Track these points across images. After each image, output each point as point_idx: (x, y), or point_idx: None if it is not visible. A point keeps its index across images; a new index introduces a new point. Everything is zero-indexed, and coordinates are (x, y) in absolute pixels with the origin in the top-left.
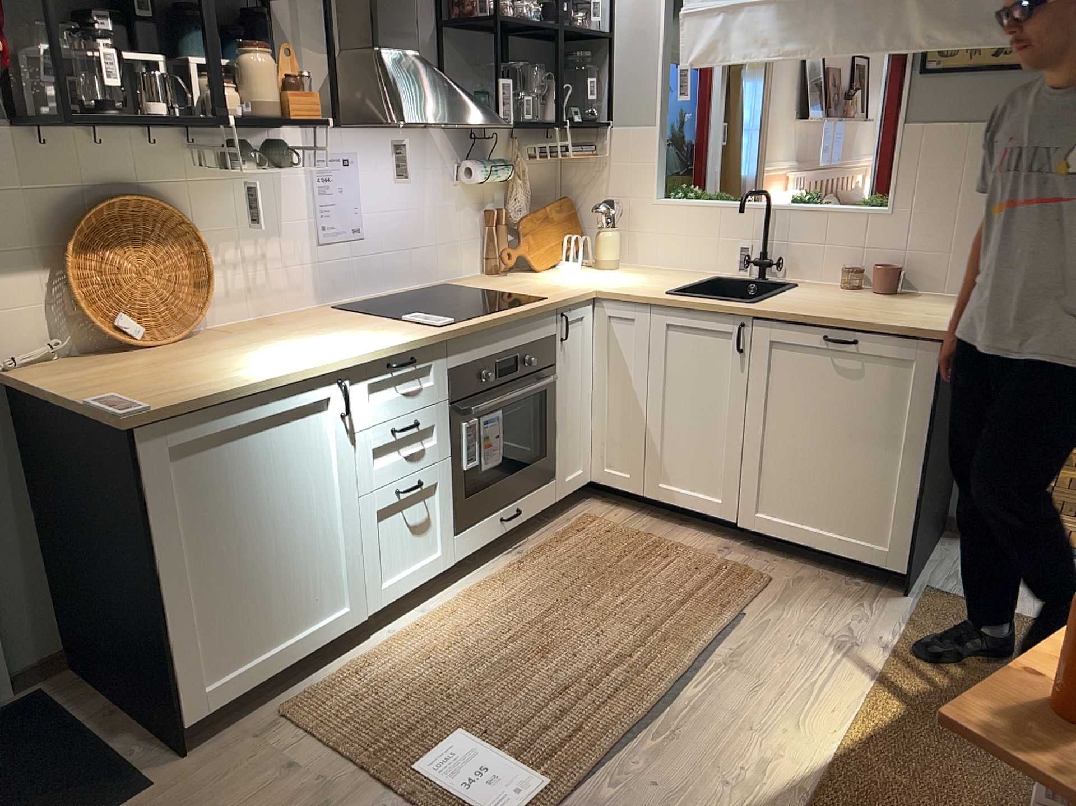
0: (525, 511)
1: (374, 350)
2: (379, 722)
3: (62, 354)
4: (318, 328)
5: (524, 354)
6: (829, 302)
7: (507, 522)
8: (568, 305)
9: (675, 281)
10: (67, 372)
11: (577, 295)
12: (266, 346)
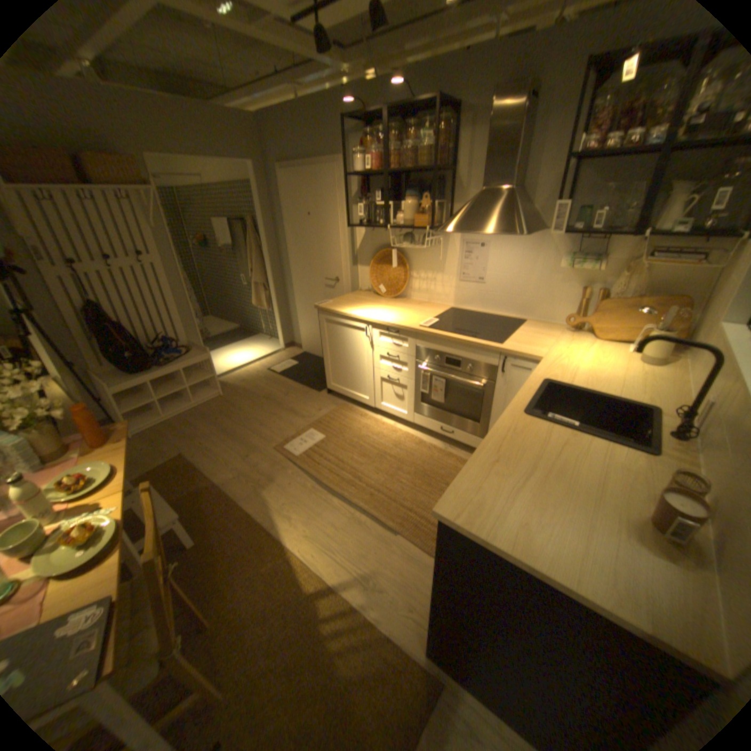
0: (457, 436)
1: (380, 321)
2: (332, 421)
3: (372, 291)
4: (414, 311)
5: (469, 364)
6: (559, 461)
7: (443, 430)
8: (510, 355)
9: (614, 389)
10: (358, 295)
11: (518, 353)
12: (385, 308)
